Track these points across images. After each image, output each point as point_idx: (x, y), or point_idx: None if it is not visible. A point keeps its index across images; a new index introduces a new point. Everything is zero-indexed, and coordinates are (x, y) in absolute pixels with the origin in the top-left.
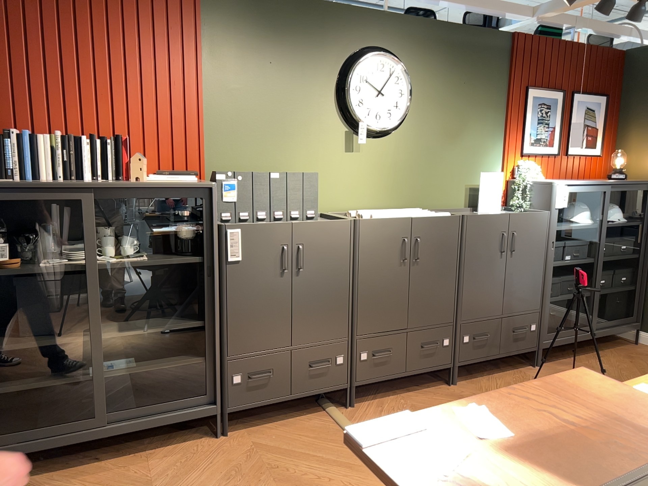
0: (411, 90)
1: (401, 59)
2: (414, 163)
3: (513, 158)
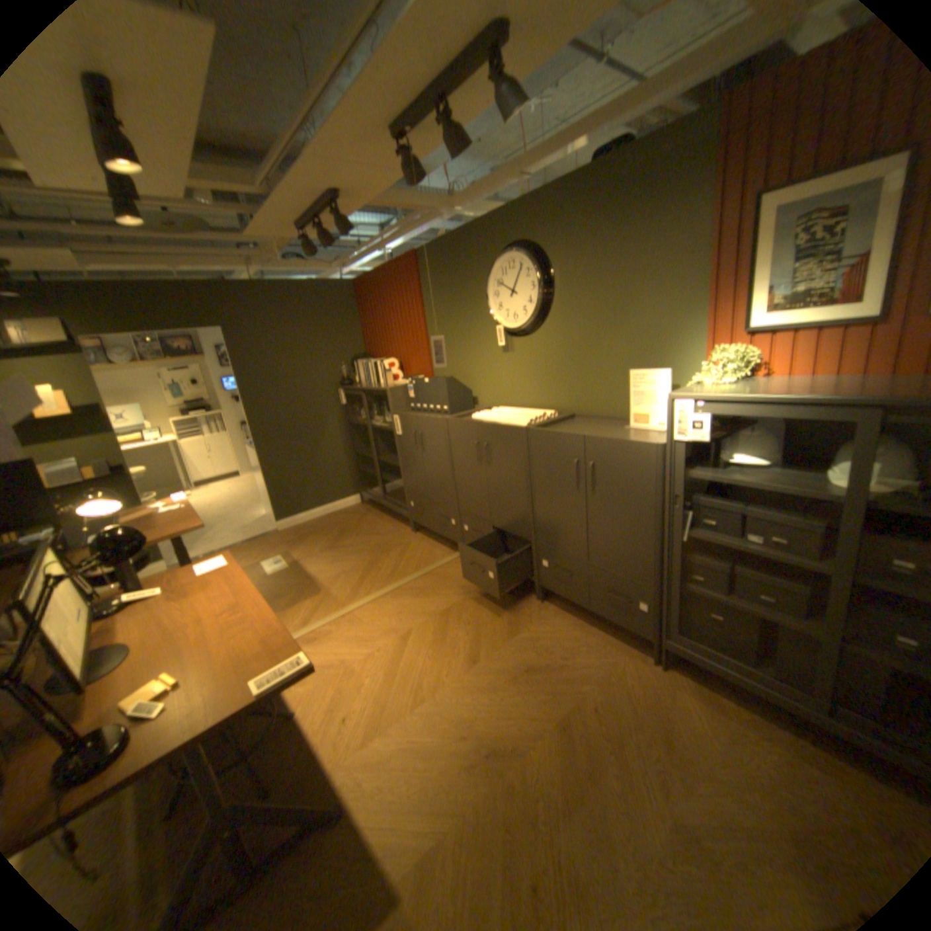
0: (545, 277)
1: (539, 243)
2: (565, 359)
3: (725, 340)
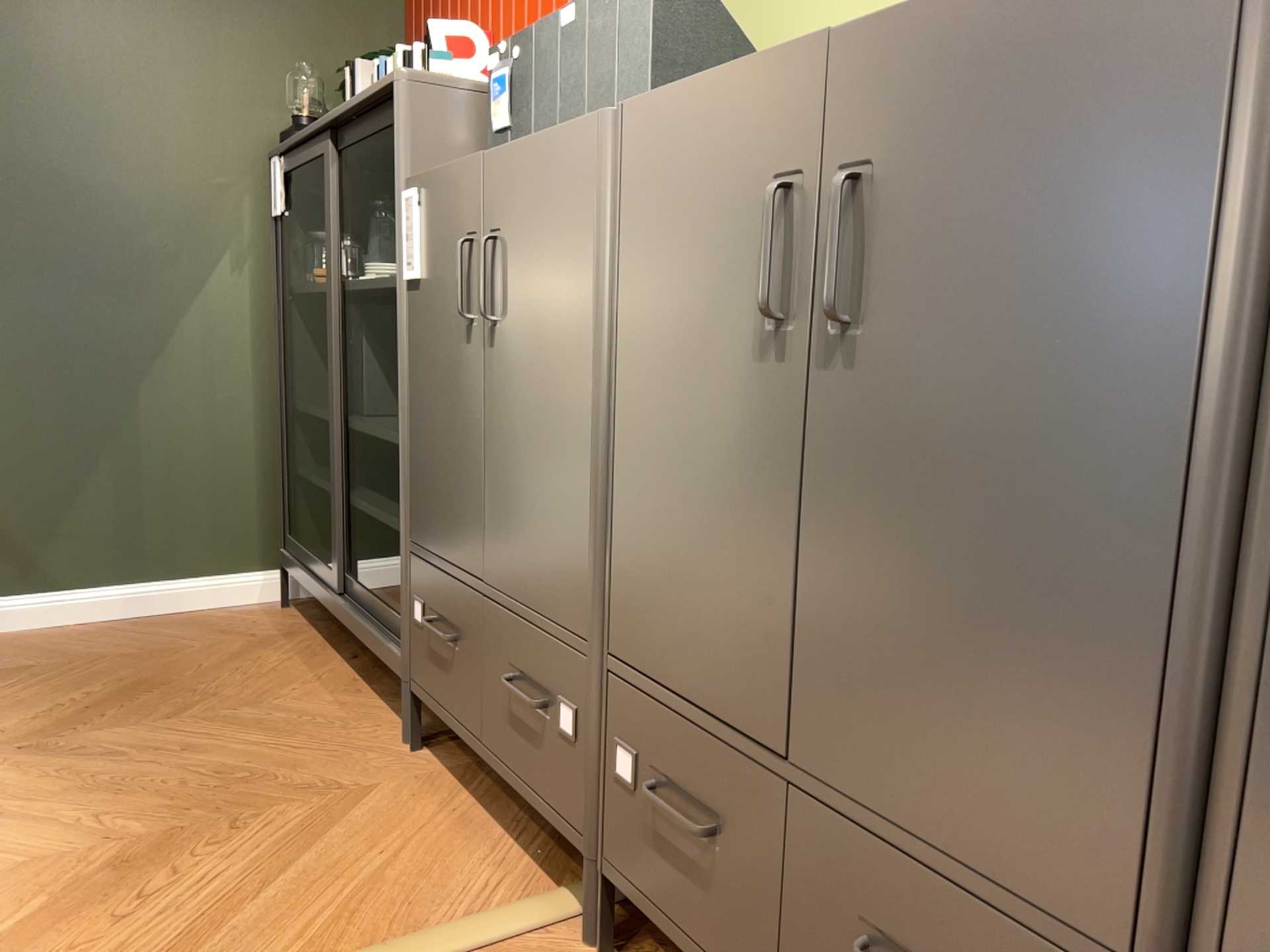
0: None
1: None
2: None
3: None
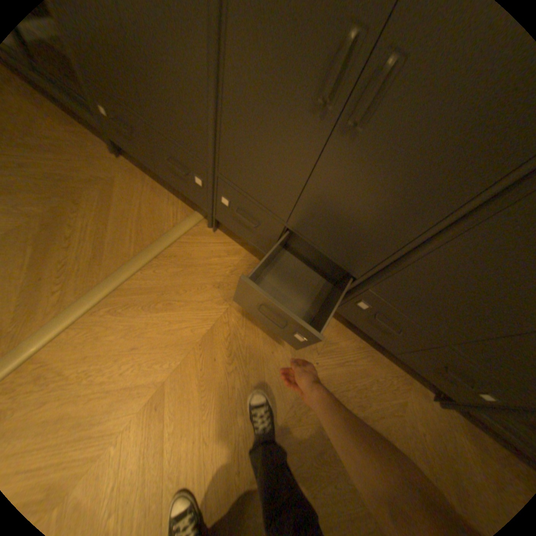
0: None
1: None
2: None
3: None
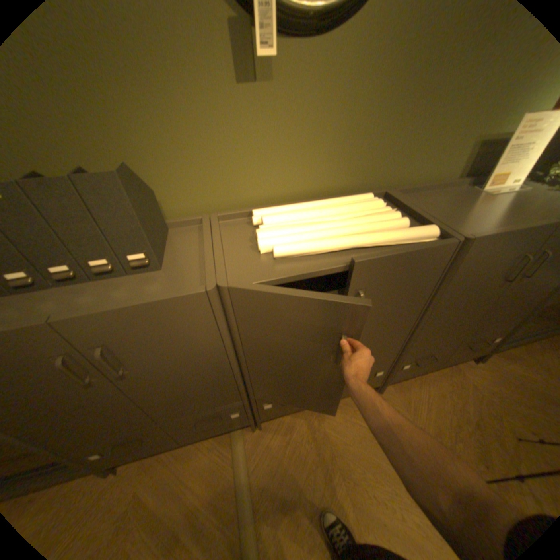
0: None
1: None
2: (391, 97)
3: None
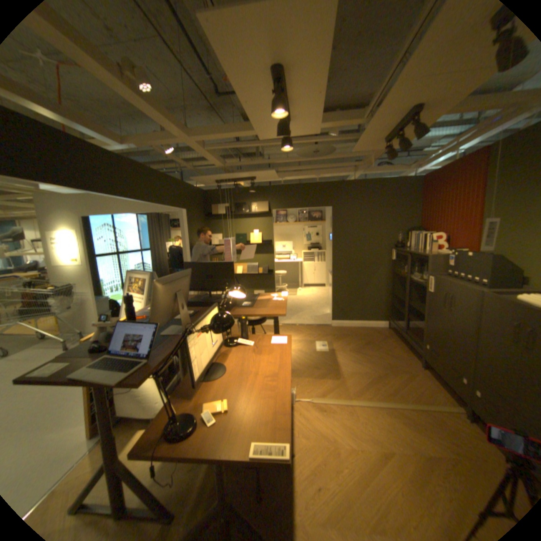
0: None
1: None
2: None
3: None
